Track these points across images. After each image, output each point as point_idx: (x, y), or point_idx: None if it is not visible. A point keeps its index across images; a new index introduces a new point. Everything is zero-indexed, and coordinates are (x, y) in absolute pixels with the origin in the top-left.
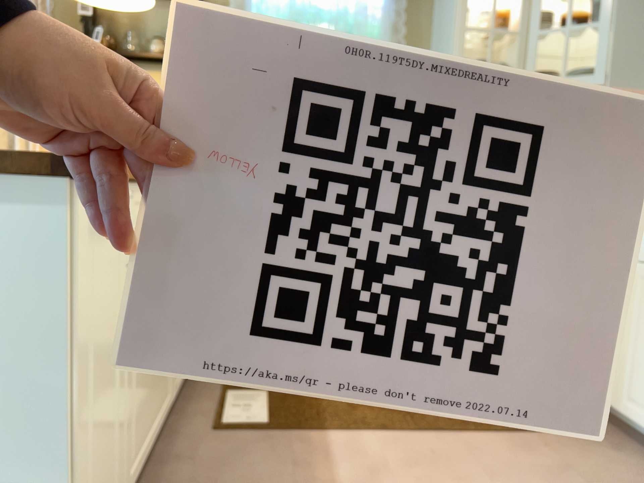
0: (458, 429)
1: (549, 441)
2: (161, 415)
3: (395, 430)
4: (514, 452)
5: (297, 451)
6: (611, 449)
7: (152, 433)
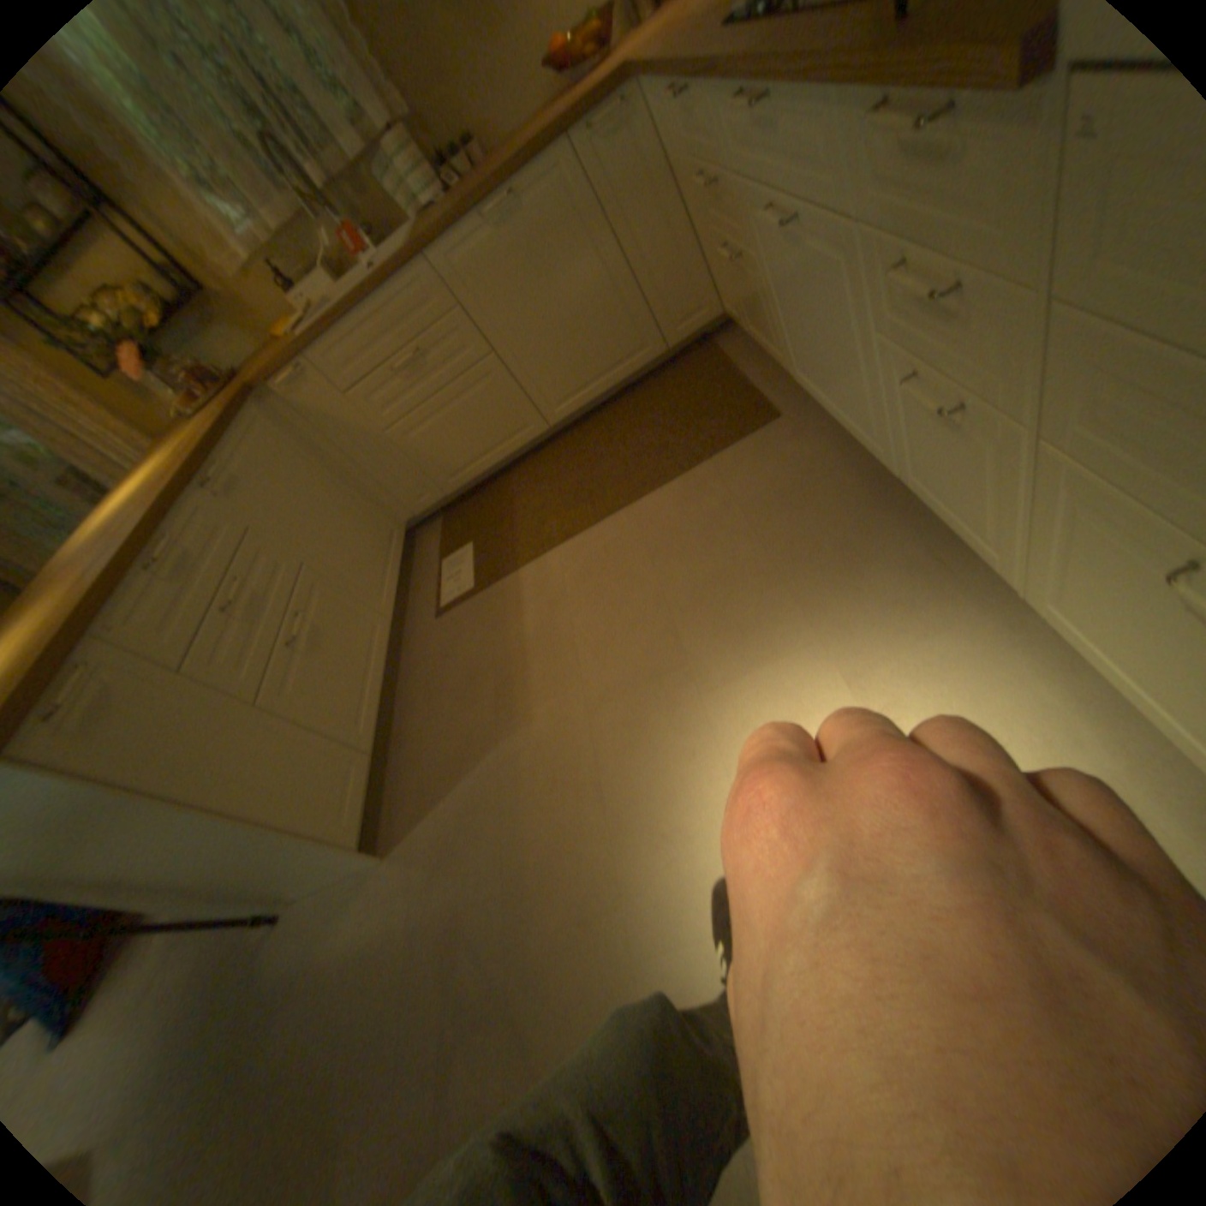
0: (636, 493)
1: (725, 457)
2: (383, 641)
3: (578, 529)
4: (684, 497)
5: (500, 602)
6: (791, 429)
7: (379, 665)
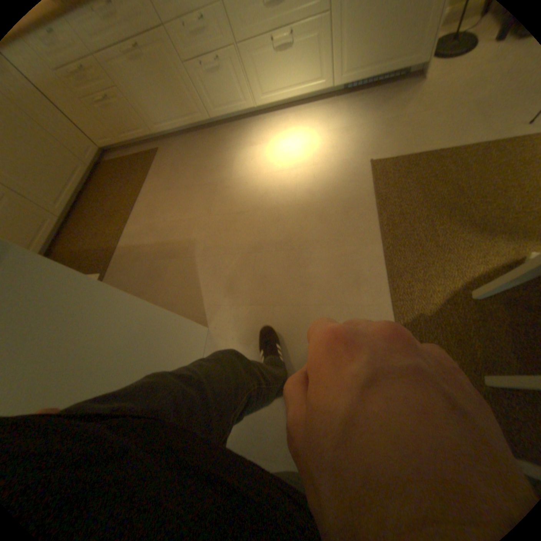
0: (136, 193)
1: (155, 164)
2: None
3: (126, 217)
4: (156, 177)
5: (124, 259)
6: (166, 147)
7: None
